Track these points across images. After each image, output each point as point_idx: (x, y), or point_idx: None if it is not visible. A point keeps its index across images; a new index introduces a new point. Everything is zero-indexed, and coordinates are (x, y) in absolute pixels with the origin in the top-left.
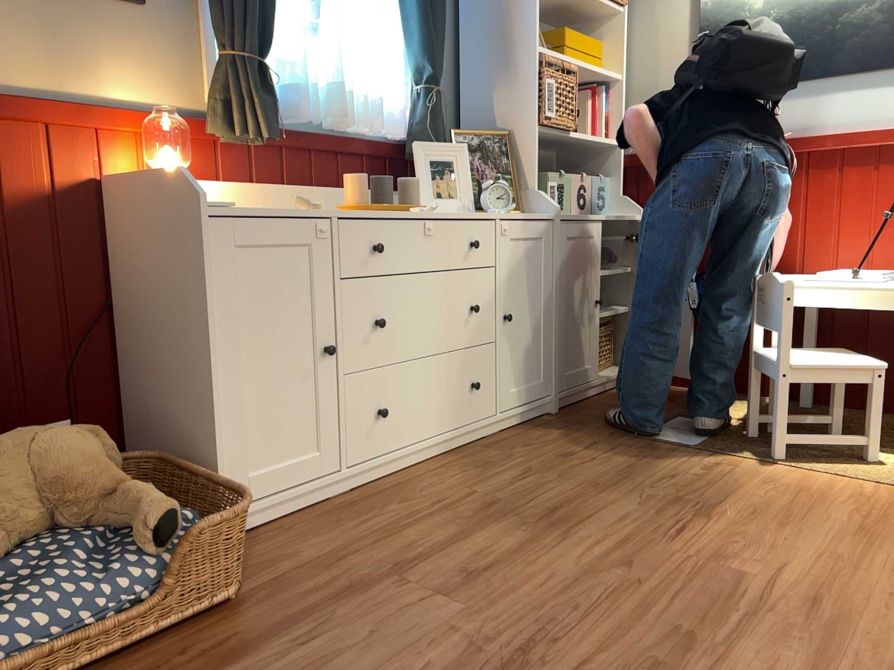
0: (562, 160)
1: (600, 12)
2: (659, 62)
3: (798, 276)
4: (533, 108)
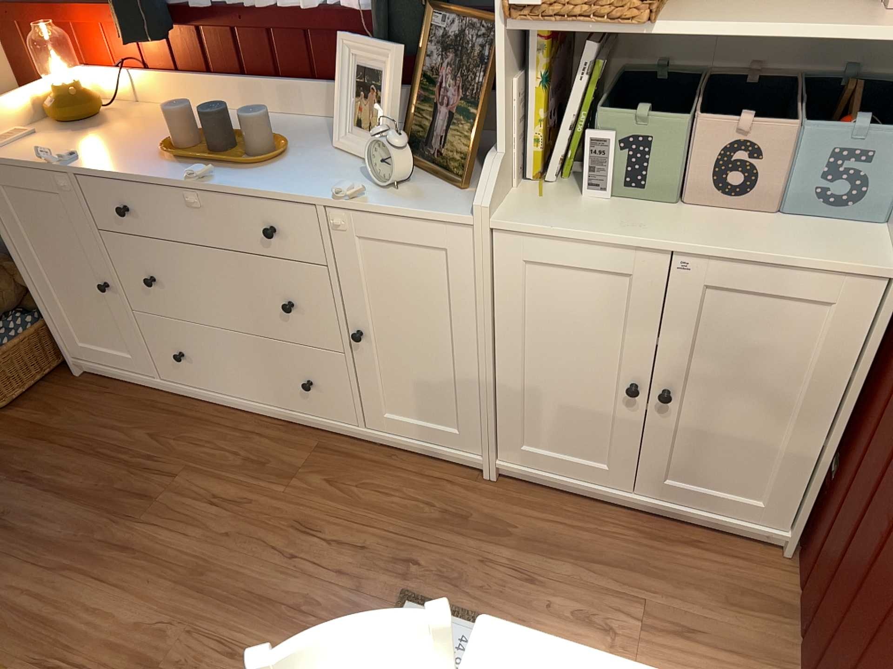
0: None
1: None
2: None
3: None
4: None
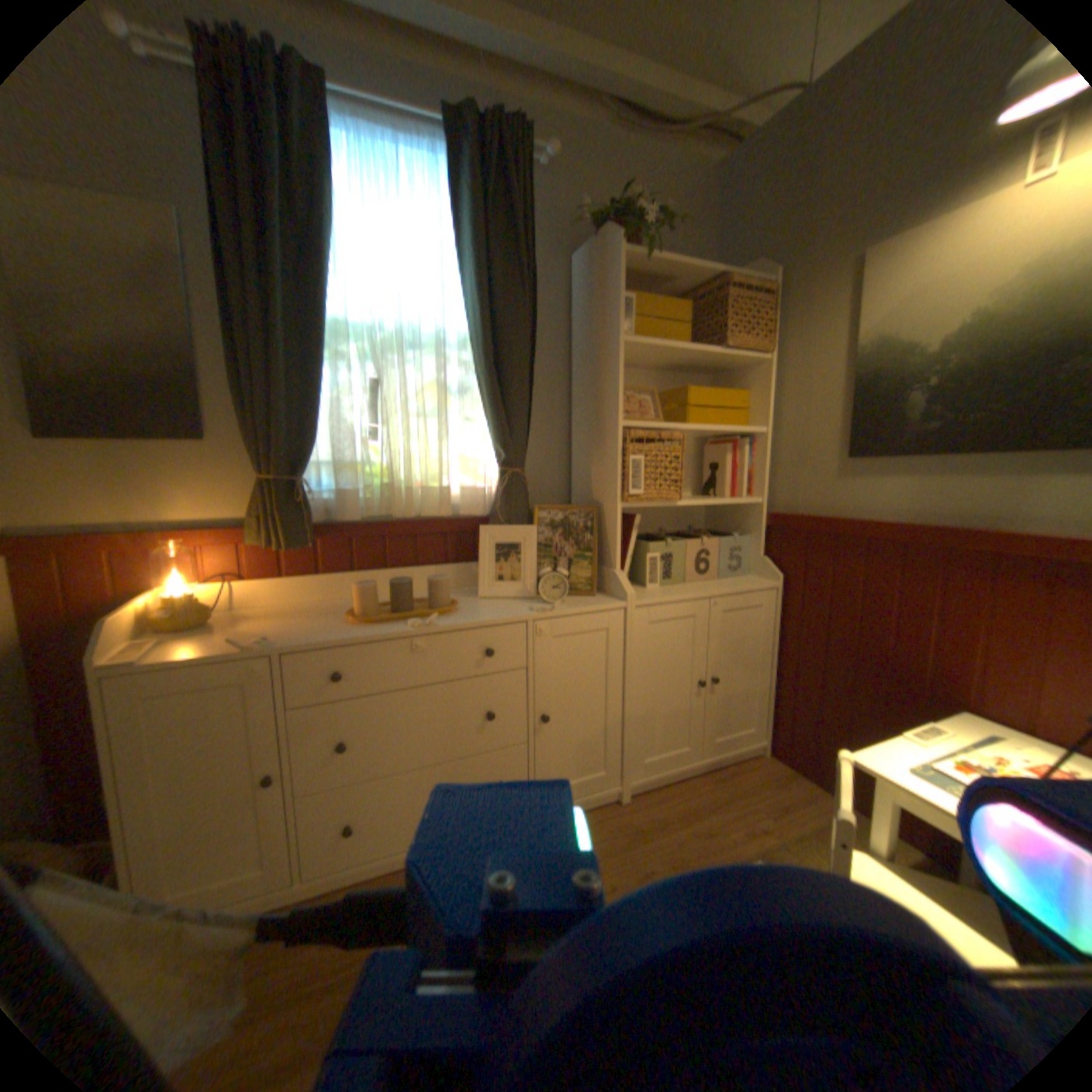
0: (710, 508)
1: (742, 360)
2: (811, 414)
3: (967, 724)
4: (616, 485)
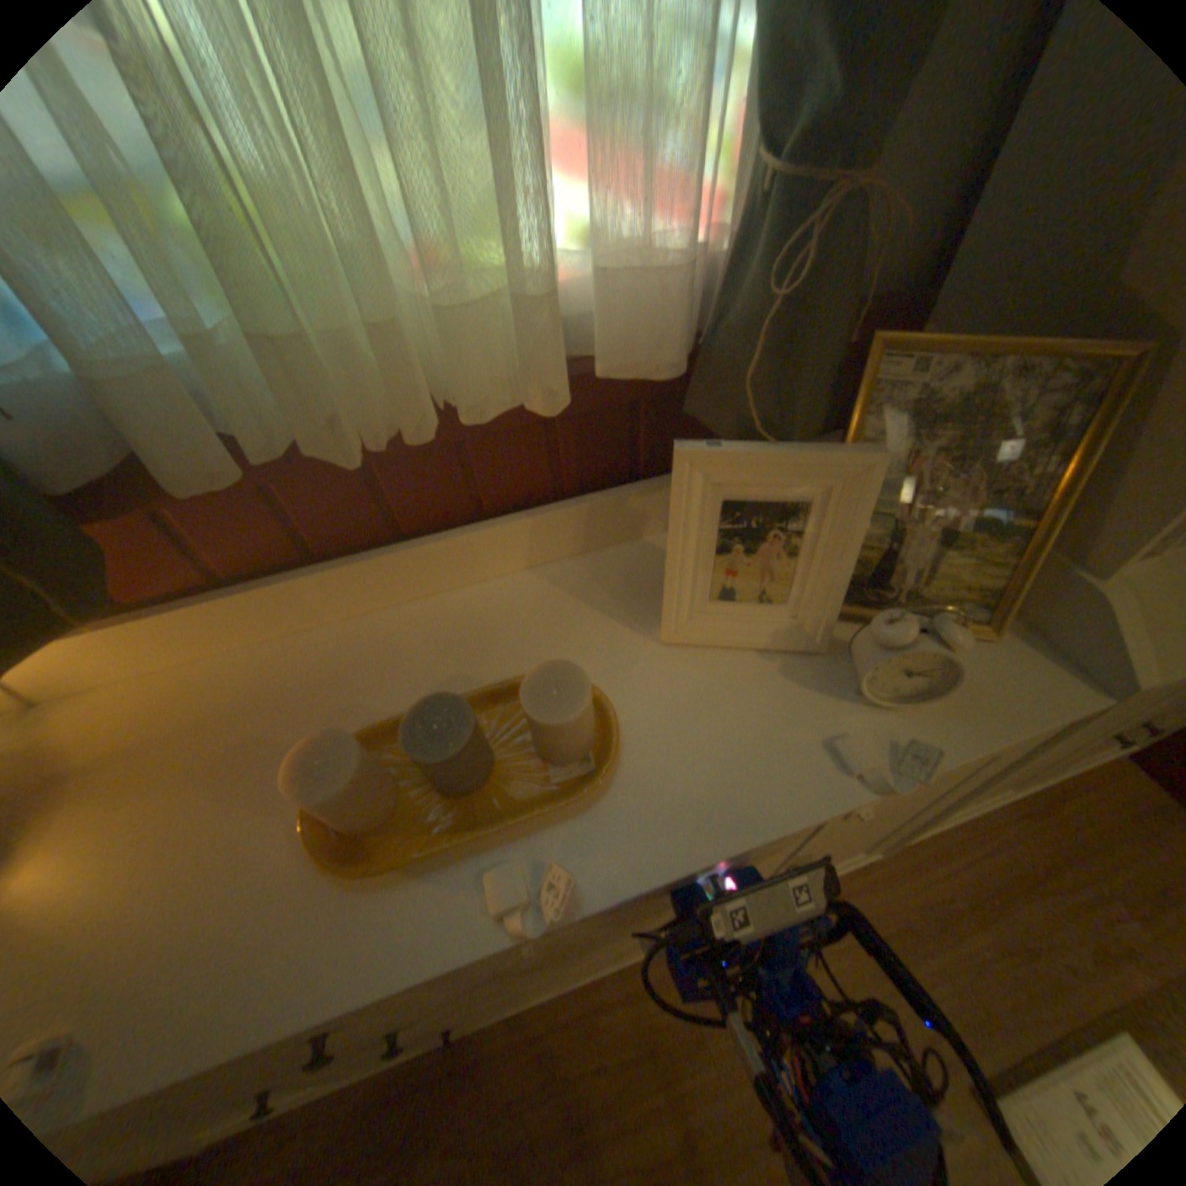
0: None
1: None
2: None
3: None
4: None
